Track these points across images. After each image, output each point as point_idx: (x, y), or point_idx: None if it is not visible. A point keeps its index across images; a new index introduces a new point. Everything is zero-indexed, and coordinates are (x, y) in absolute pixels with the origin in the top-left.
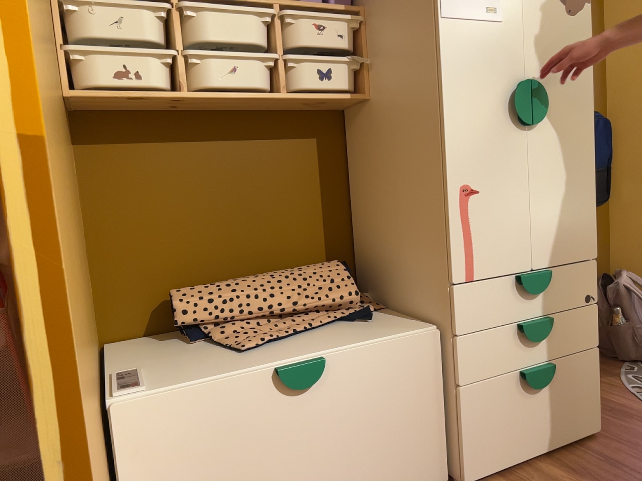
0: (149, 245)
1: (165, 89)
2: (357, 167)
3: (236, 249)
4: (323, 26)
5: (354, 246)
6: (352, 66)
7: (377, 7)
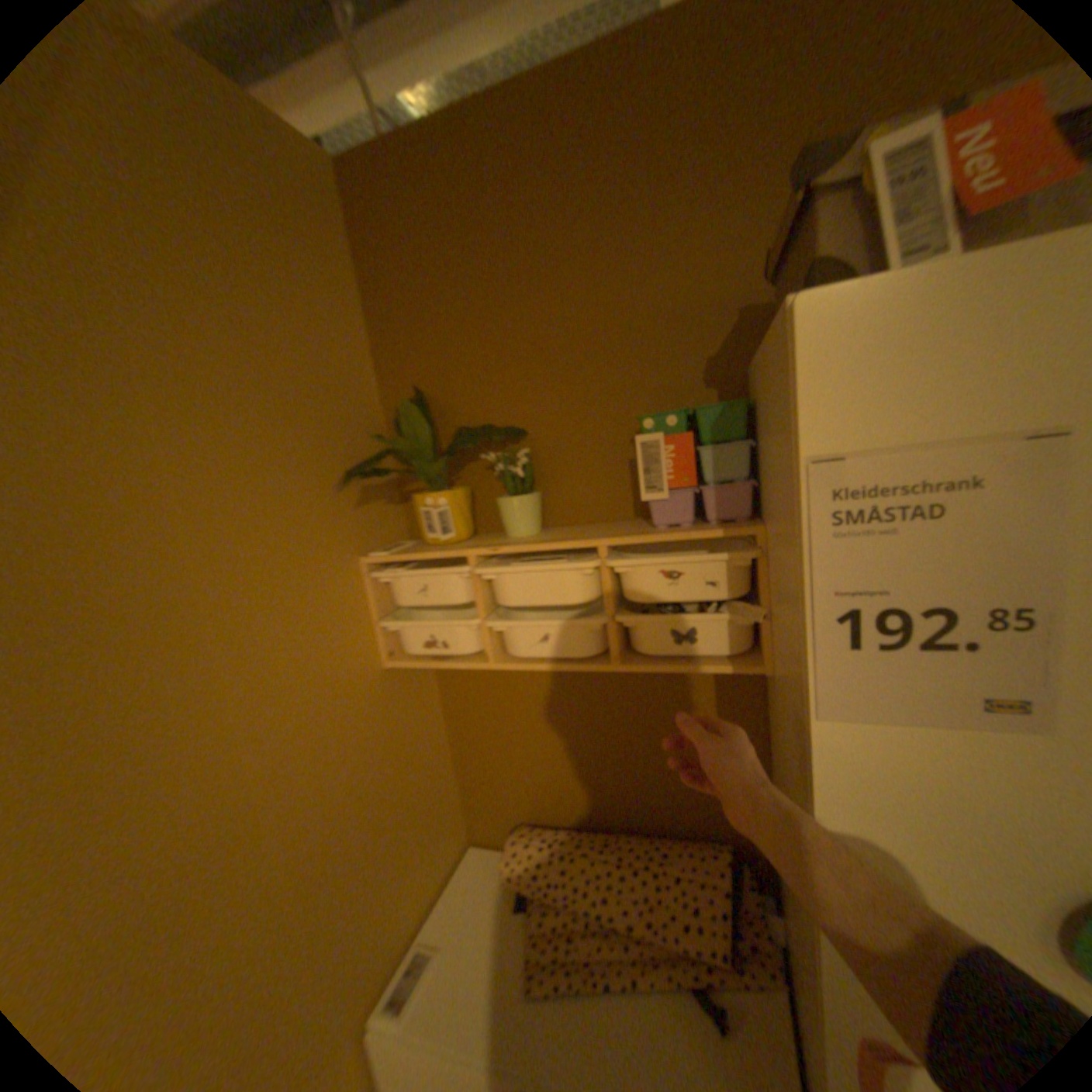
0: (504, 767)
1: (474, 655)
2: (775, 734)
3: (597, 791)
4: (677, 571)
5: None
6: (738, 621)
7: (774, 545)
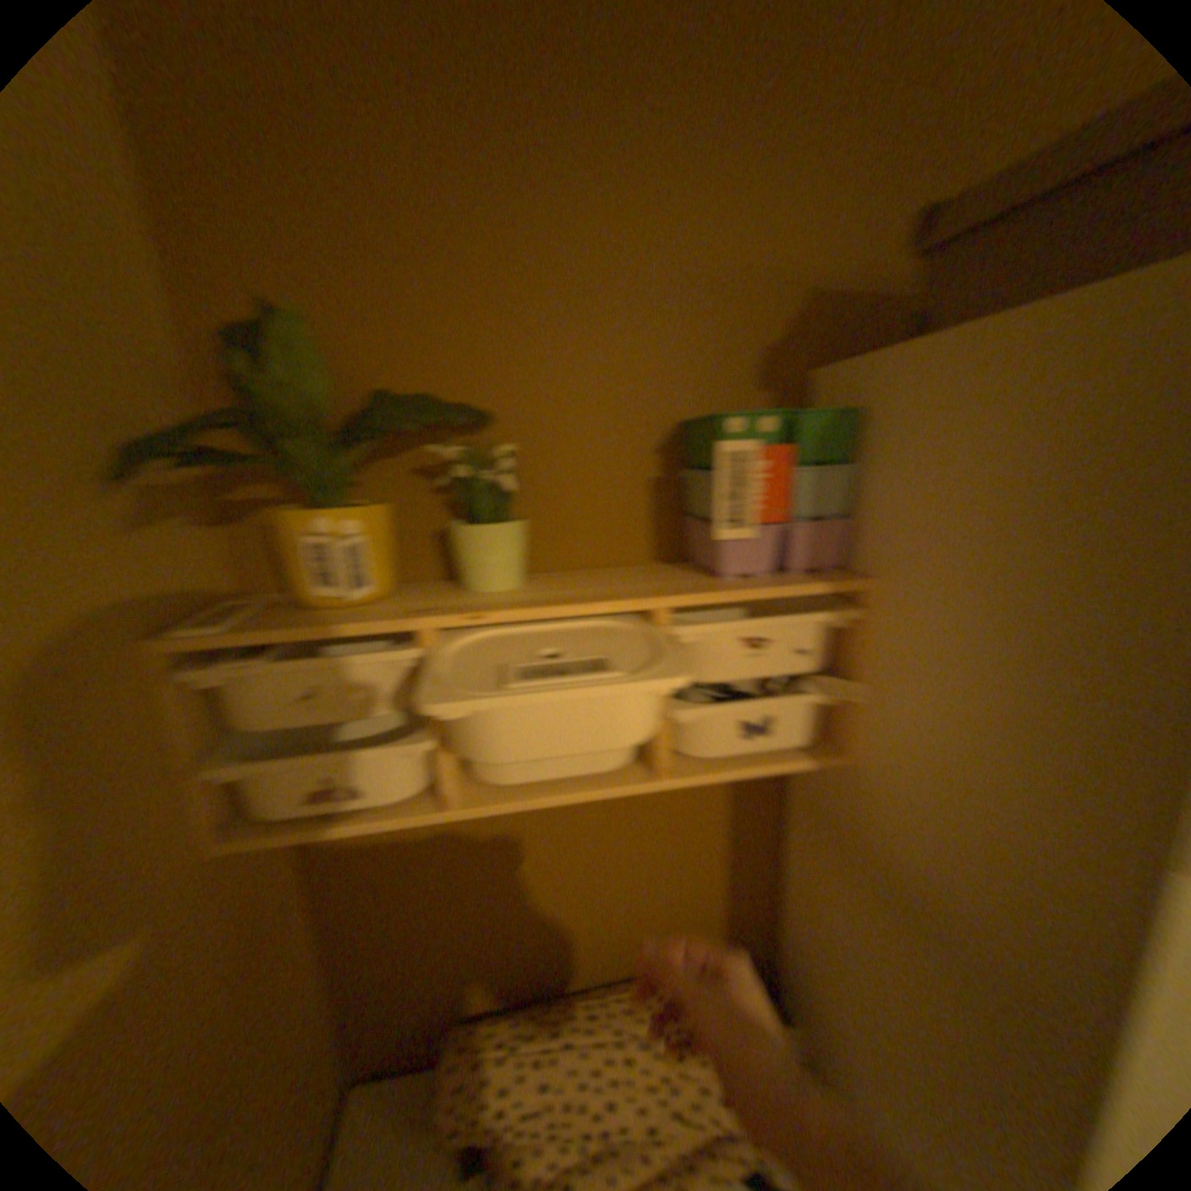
0: (420, 946)
1: (415, 799)
2: (802, 822)
3: (567, 941)
4: (769, 641)
5: (777, 925)
6: (824, 702)
7: (914, 606)
